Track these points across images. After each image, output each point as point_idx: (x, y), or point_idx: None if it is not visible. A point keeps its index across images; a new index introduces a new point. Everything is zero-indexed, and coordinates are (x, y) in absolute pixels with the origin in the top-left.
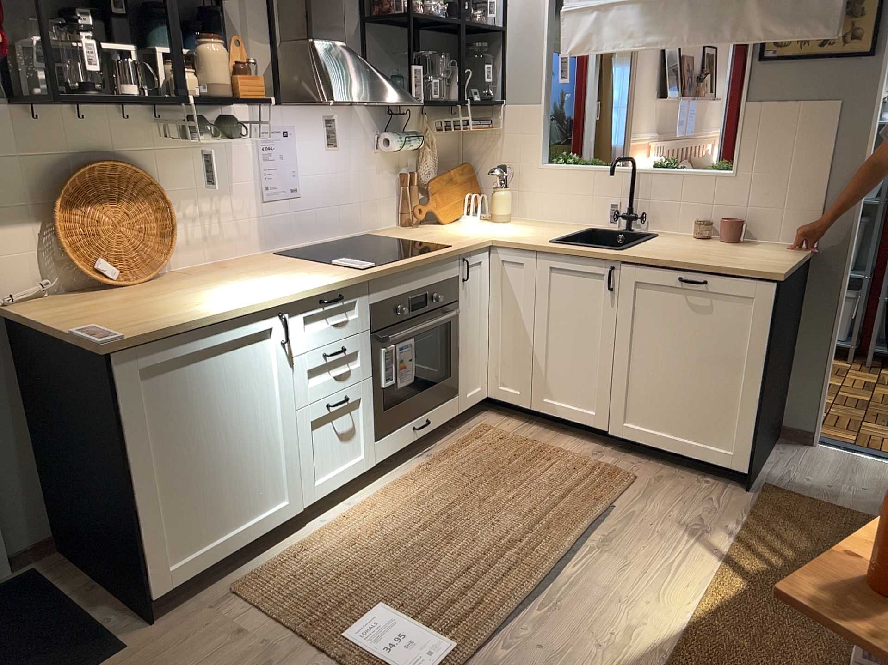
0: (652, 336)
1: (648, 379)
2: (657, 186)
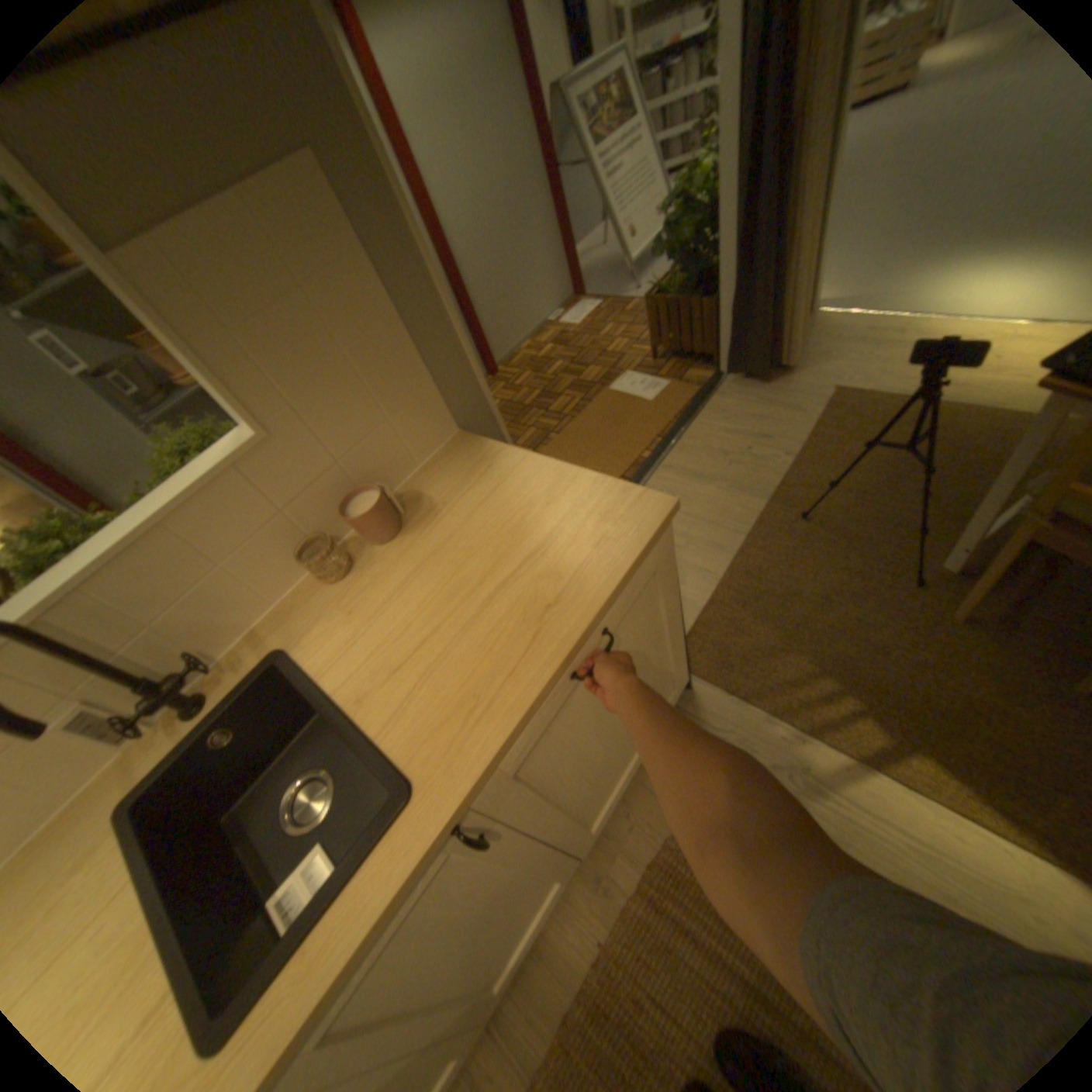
0: (567, 765)
1: (587, 788)
2: (129, 598)
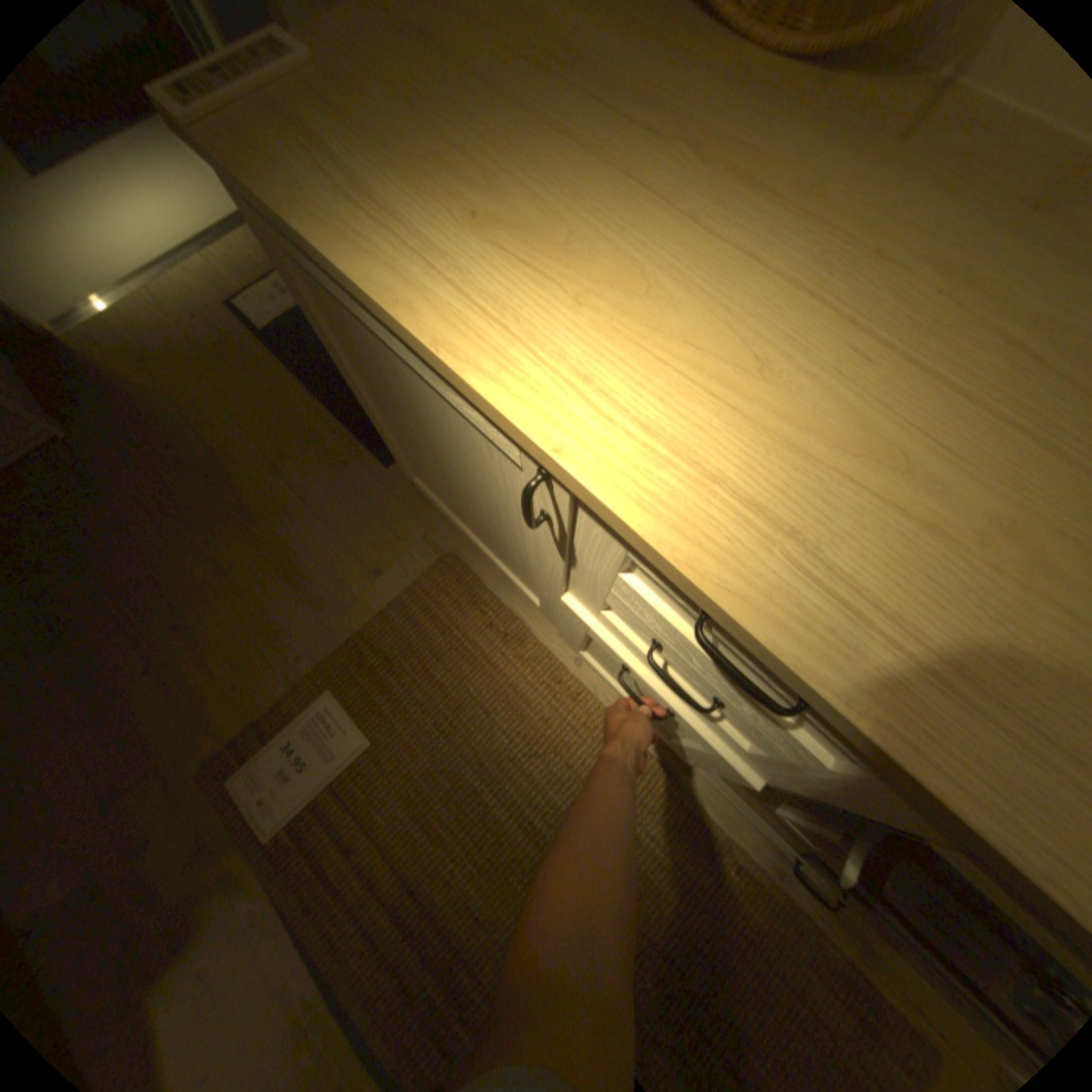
0: None
1: None
2: None
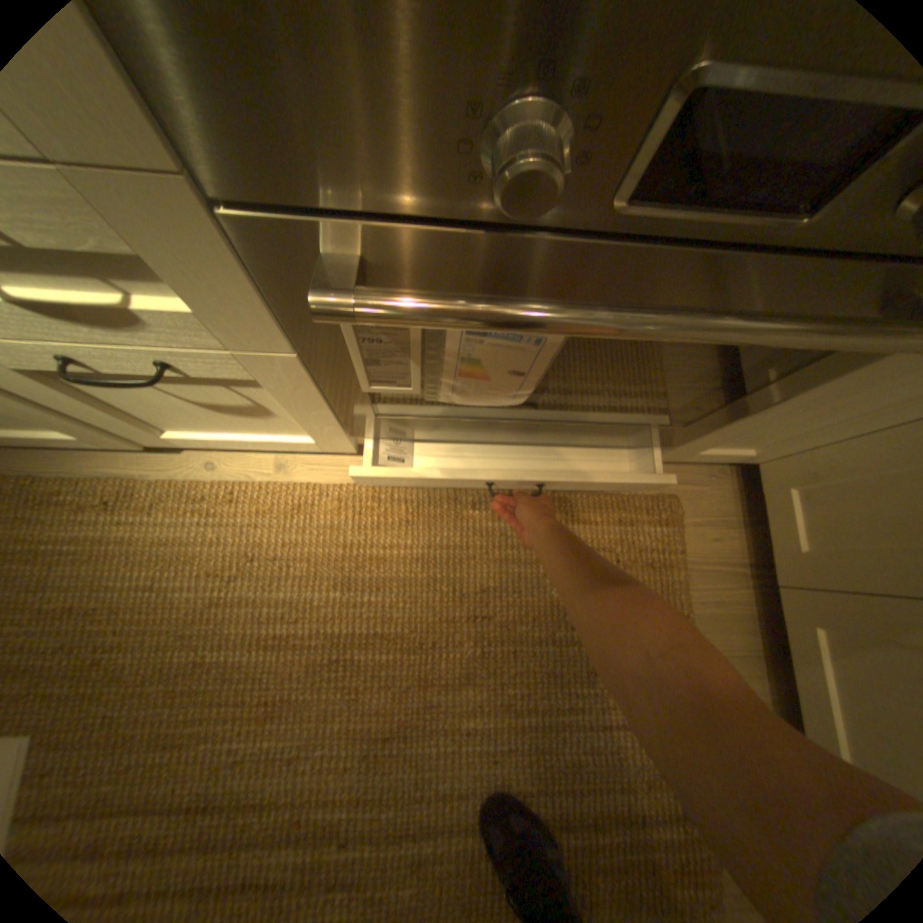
0: None
1: None
2: None
